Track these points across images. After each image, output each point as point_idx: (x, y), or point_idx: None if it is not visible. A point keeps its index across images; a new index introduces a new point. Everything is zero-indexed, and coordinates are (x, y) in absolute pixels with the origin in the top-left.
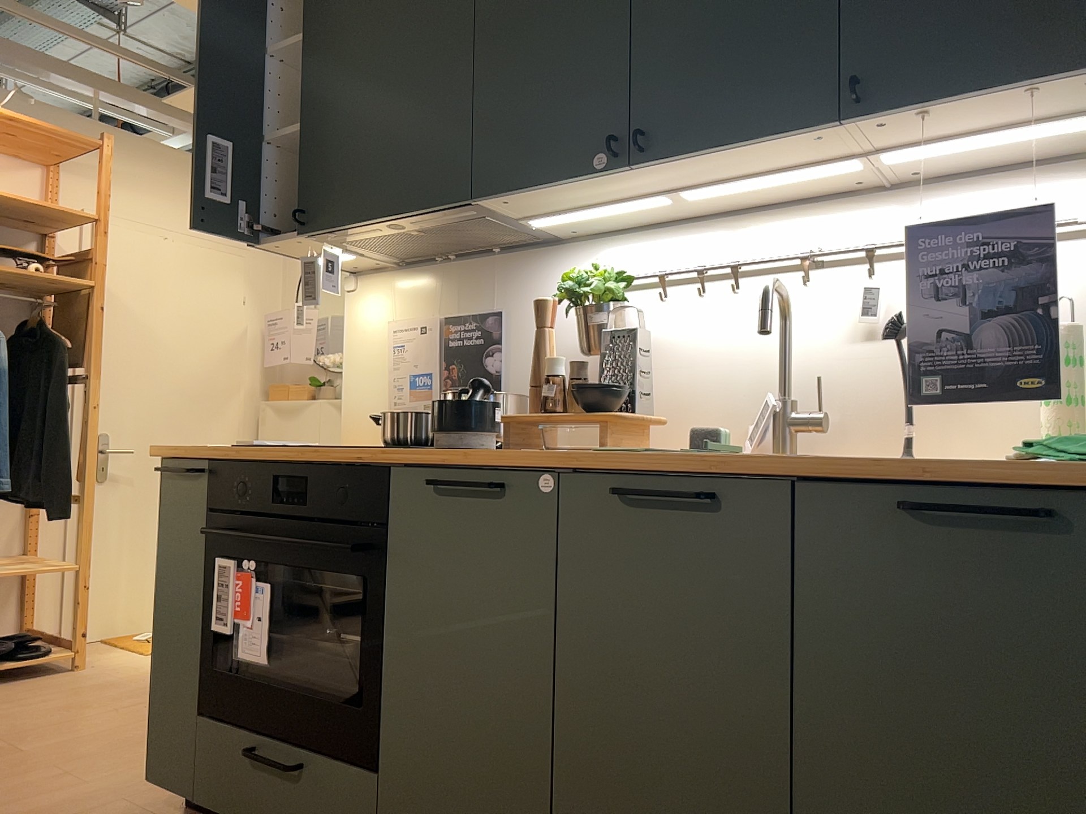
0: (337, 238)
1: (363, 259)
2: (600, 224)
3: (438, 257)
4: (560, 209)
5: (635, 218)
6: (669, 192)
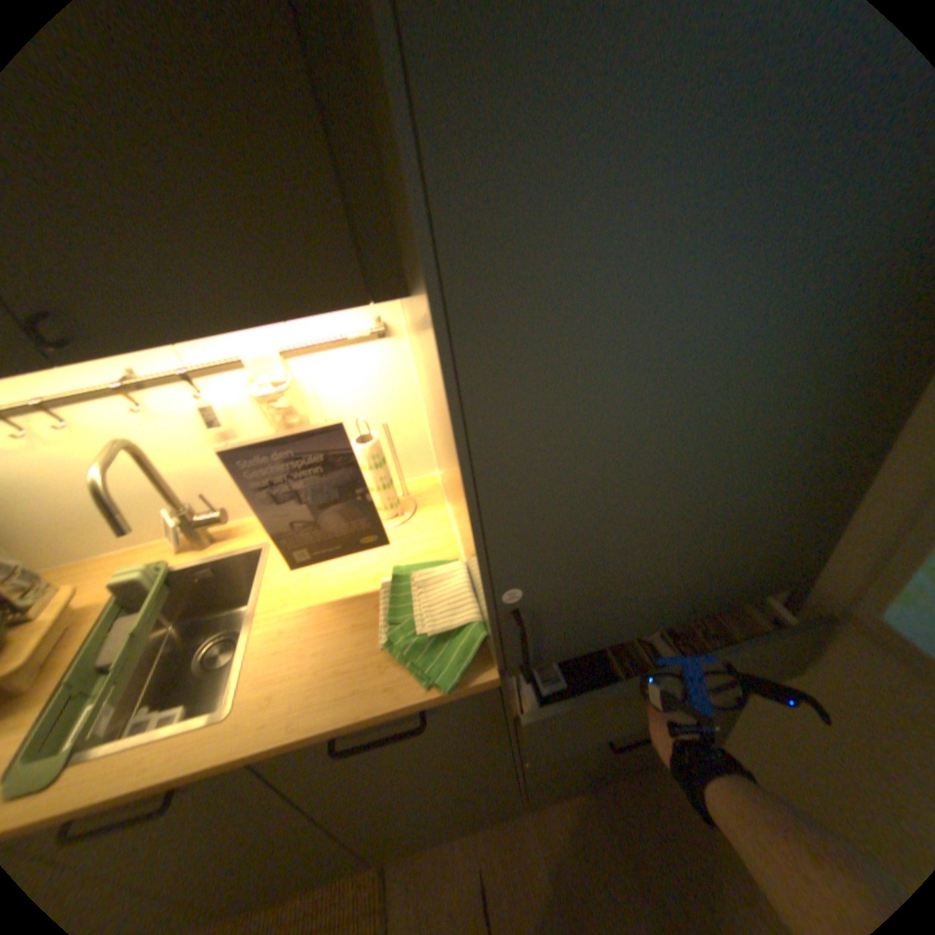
0: None
1: None
2: None
3: None
4: None
5: None
6: None
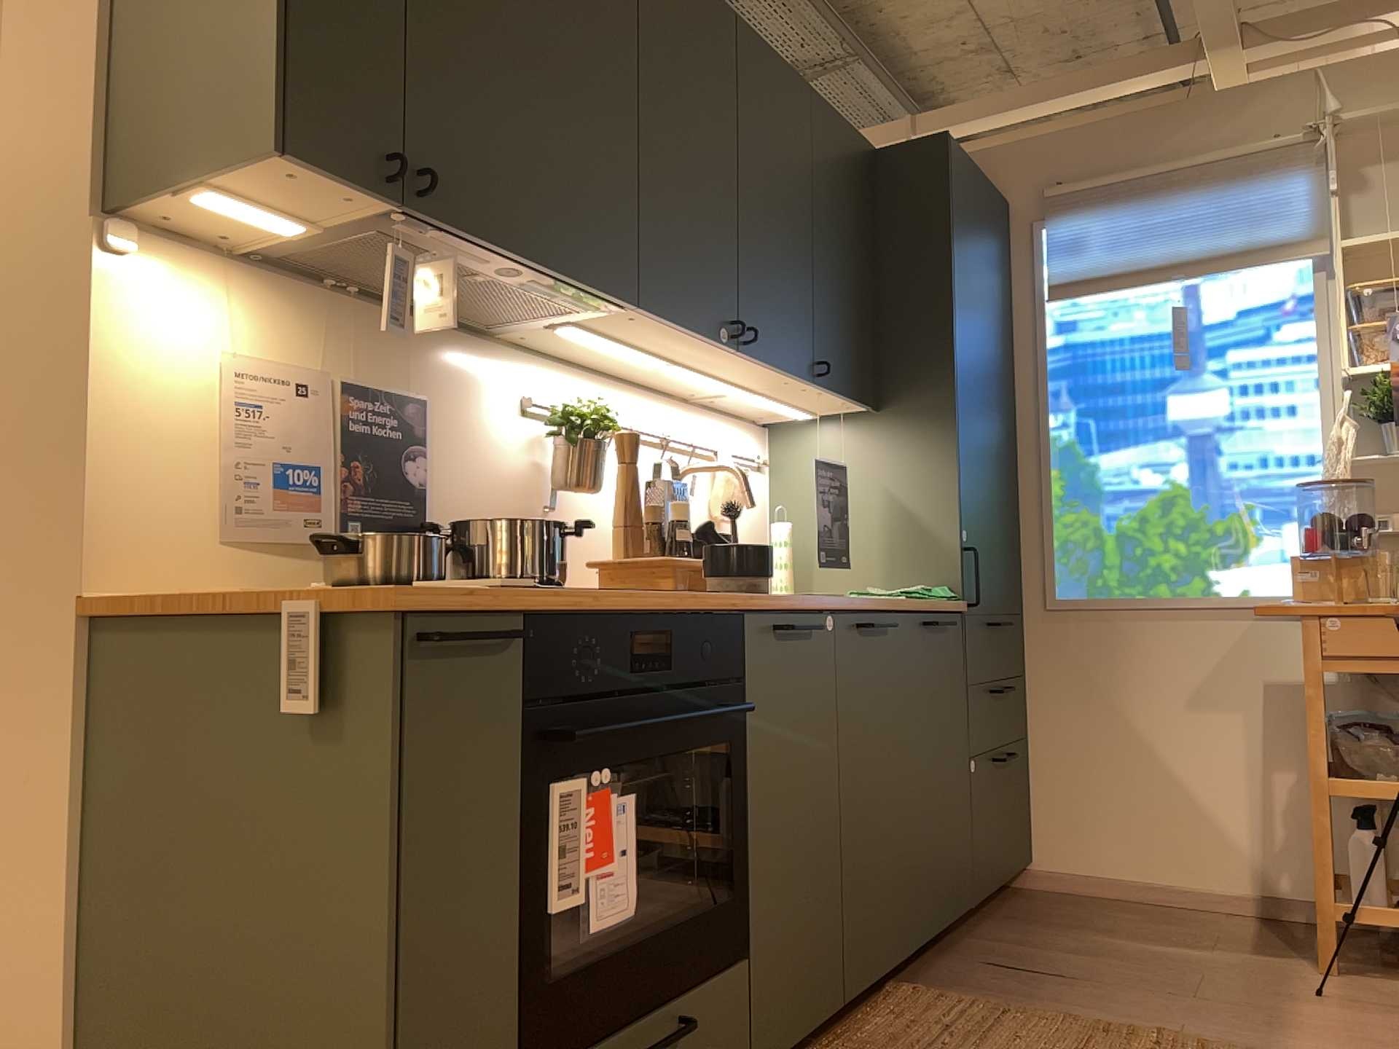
0: (424, 234)
1: (267, 233)
2: (549, 341)
3: (336, 280)
4: (608, 332)
5: (577, 350)
6: (677, 361)
